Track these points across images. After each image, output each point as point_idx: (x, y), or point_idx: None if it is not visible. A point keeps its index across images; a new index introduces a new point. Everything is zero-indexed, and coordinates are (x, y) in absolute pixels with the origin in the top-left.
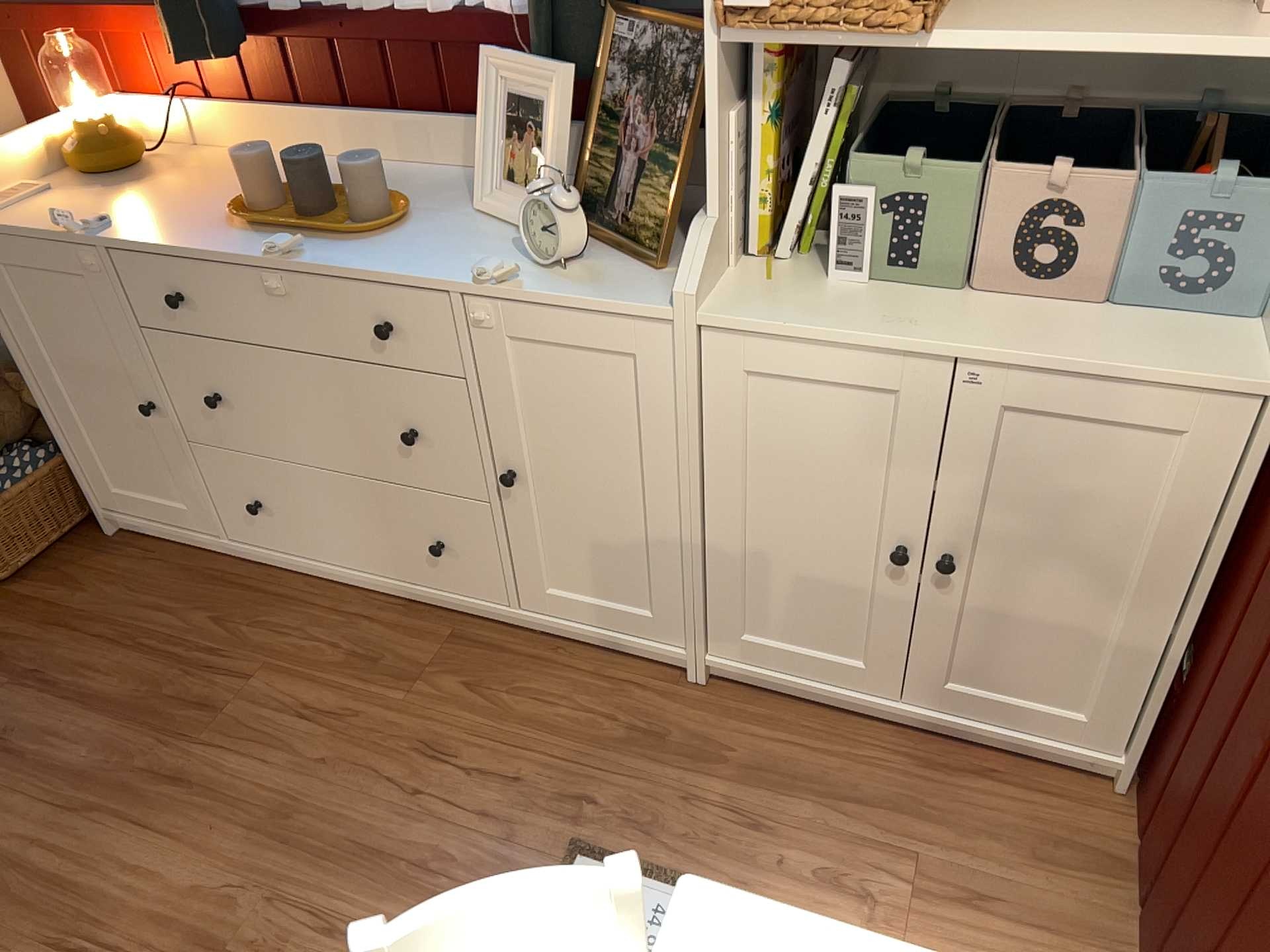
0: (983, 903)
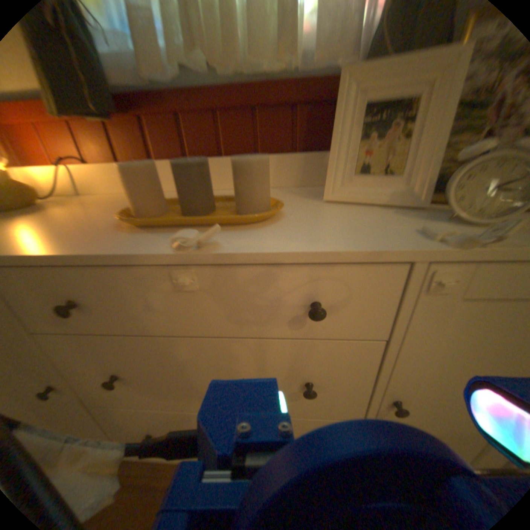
0: None
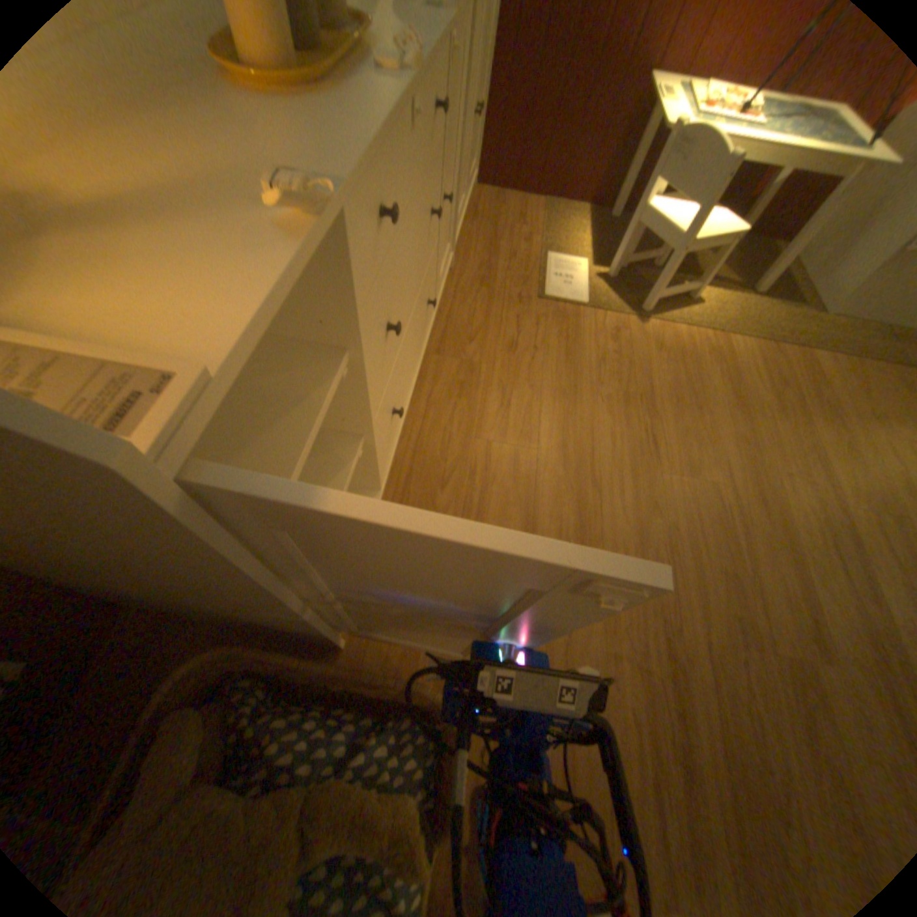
0: (524, 215)
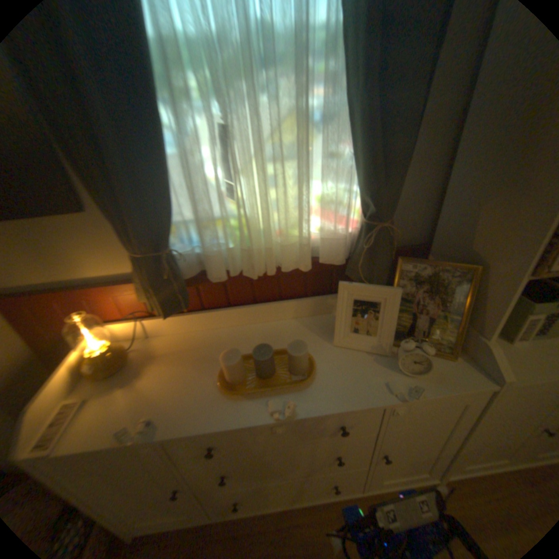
0: None
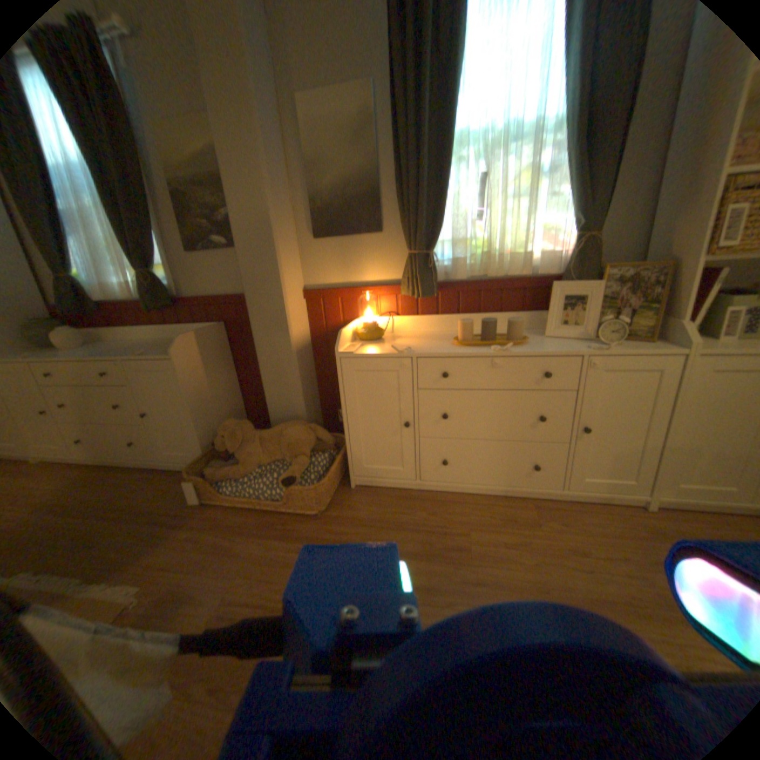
0: None
